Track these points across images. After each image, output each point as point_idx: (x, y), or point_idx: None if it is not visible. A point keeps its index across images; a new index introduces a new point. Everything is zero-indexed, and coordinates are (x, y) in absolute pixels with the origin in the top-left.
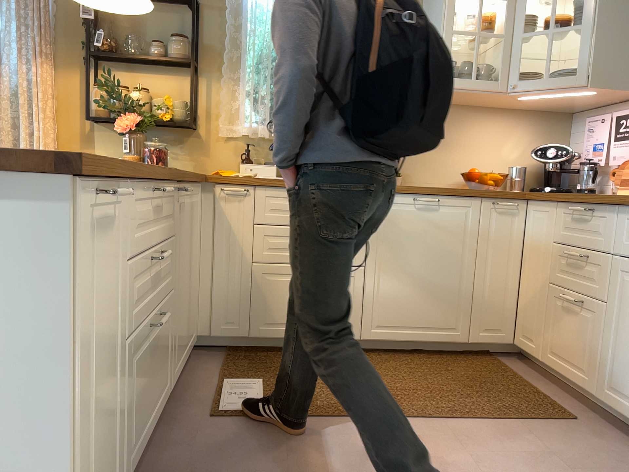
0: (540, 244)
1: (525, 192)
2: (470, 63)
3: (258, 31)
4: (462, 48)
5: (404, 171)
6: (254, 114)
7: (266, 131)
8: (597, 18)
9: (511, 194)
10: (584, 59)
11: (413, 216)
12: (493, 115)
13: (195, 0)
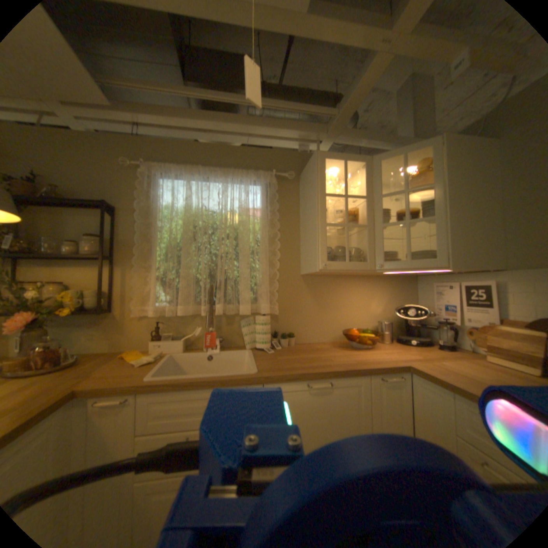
0: (436, 426)
1: (408, 364)
2: (340, 245)
3: (167, 227)
4: (332, 234)
5: (296, 332)
6: (165, 295)
7: (175, 311)
8: (449, 211)
9: (398, 369)
10: (442, 245)
11: (309, 403)
12: (361, 282)
13: (104, 205)
